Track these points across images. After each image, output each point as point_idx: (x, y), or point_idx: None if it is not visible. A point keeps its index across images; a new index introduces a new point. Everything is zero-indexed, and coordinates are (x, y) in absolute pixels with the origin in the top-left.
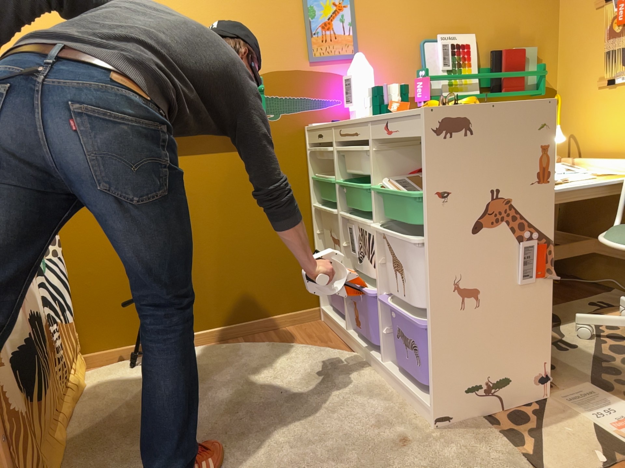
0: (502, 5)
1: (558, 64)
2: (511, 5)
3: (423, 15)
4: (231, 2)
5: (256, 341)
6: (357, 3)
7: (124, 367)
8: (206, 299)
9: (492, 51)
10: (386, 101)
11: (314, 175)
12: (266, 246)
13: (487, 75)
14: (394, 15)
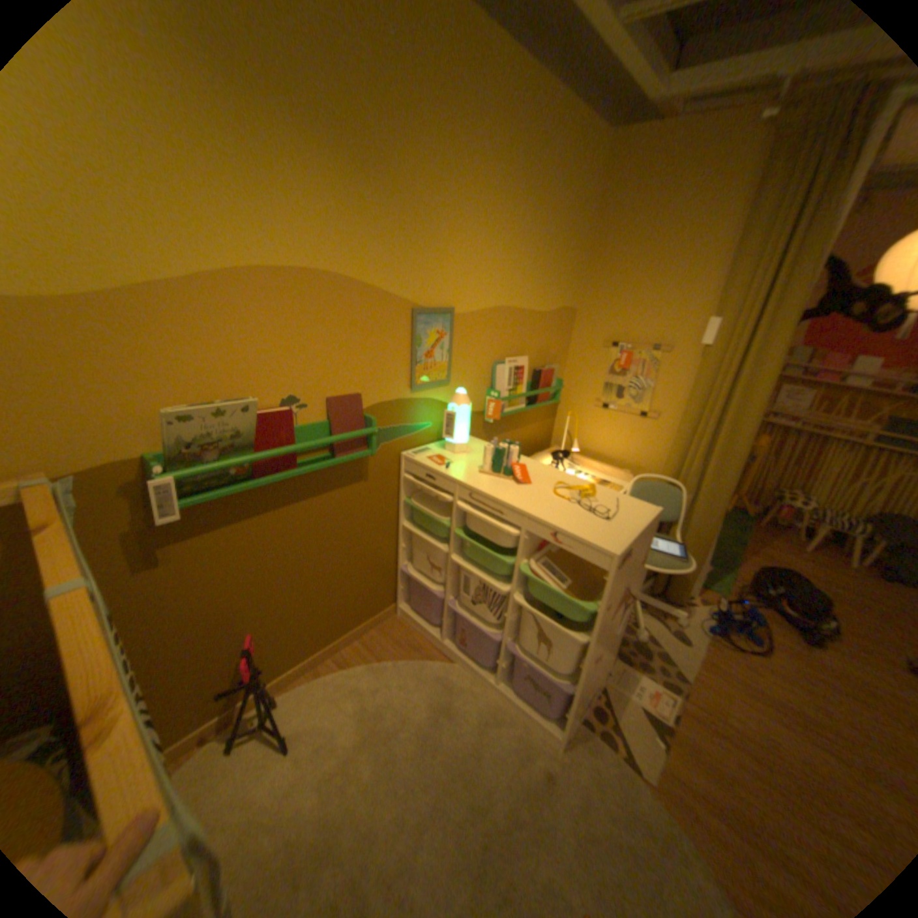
0: (545, 329)
1: (565, 375)
2: (549, 329)
3: (498, 340)
4: (343, 331)
5: (349, 662)
6: (454, 330)
7: (218, 755)
8: (297, 639)
9: (535, 370)
10: (509, 465)
11: (405, 498)
12: (357, 570)
13: (533, 393)
14: (479, 341)
